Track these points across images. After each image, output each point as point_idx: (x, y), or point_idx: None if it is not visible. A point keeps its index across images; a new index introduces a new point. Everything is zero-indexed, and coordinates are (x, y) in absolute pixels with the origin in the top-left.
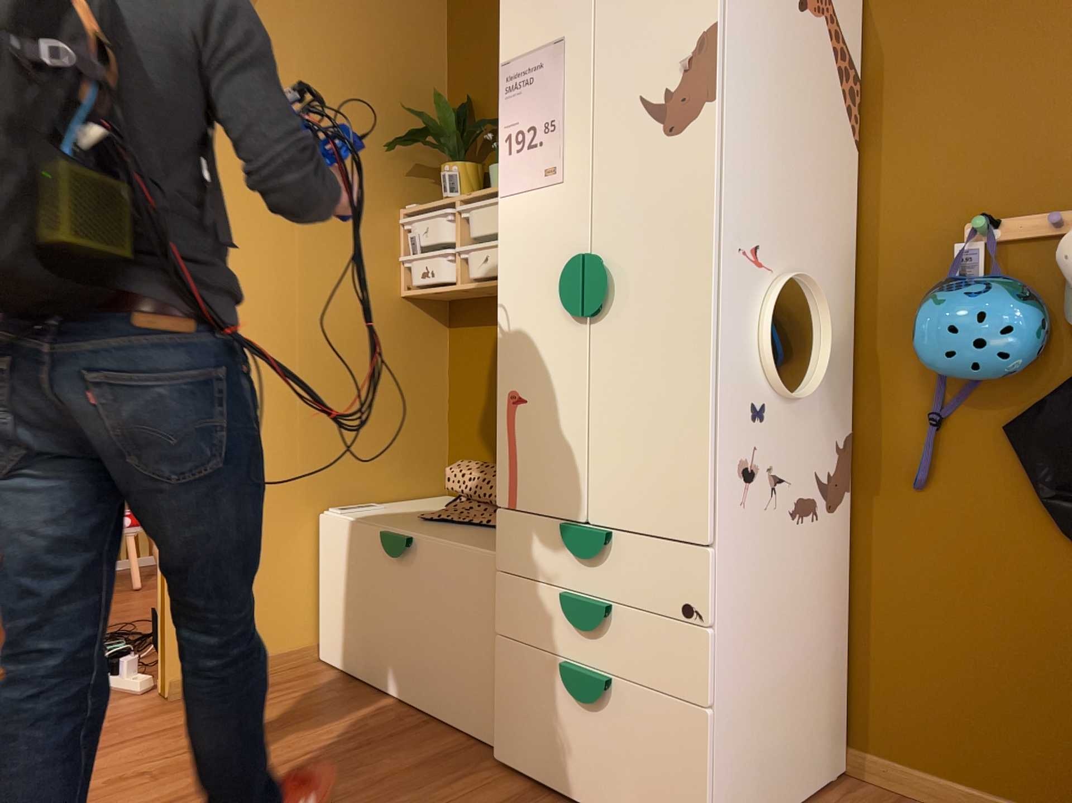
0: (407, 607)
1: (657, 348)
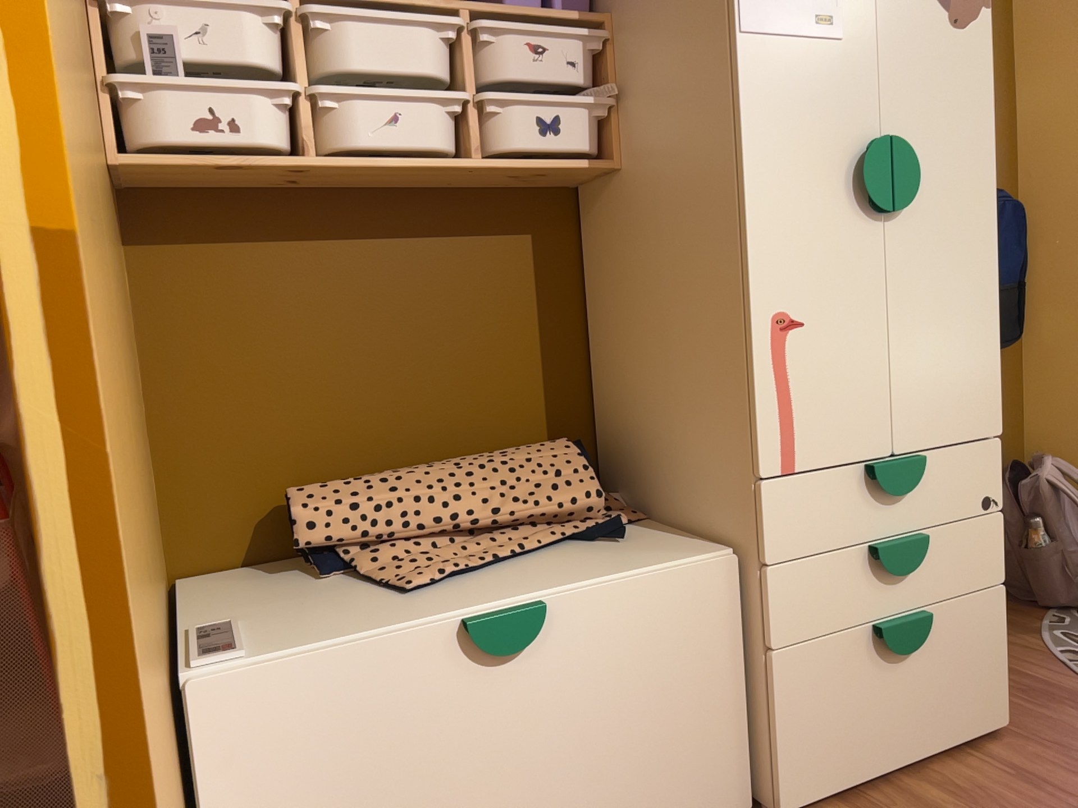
0: (540, 727)
1: (954, 249)
